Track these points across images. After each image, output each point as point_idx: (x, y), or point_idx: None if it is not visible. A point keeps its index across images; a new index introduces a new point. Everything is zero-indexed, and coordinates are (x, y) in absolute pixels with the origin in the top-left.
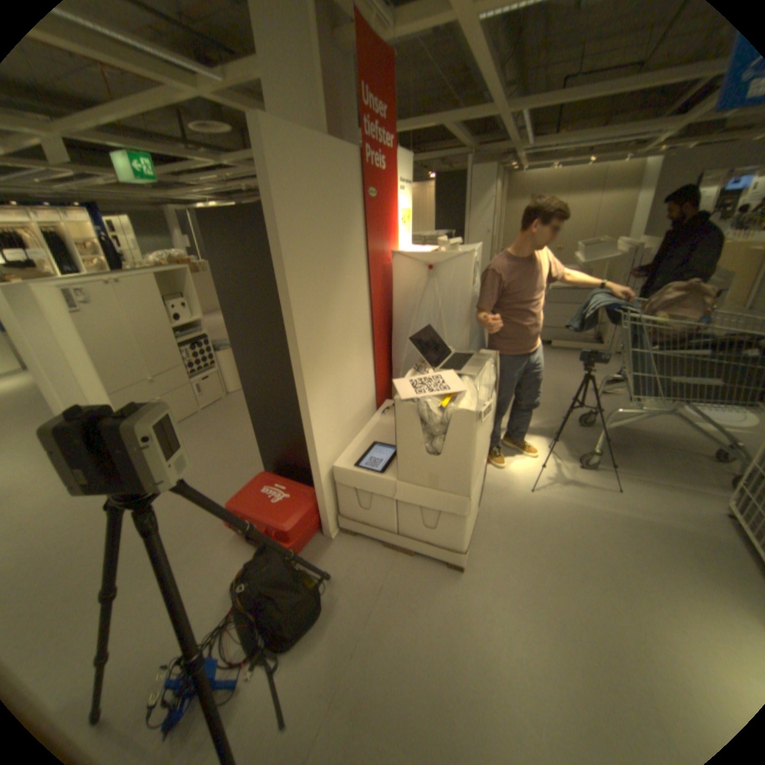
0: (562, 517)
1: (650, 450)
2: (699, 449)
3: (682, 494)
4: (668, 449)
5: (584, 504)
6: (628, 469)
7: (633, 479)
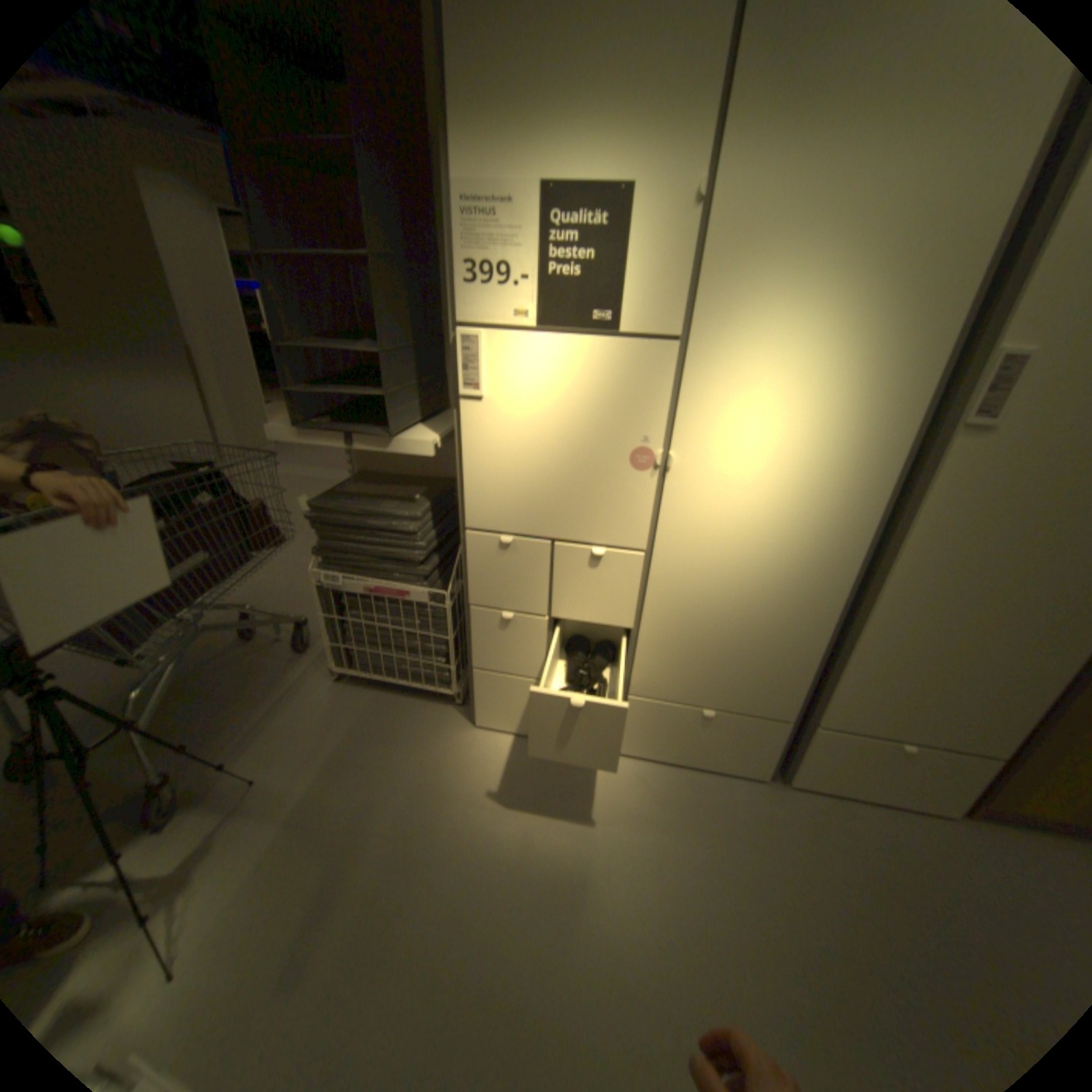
0: (266, 921)
1: (177, 701)
2: (212, 647)
3: (284, 708)
4: (195, 679)
5: (248, 862)
6: (202, 751)
7: (228, 755)
